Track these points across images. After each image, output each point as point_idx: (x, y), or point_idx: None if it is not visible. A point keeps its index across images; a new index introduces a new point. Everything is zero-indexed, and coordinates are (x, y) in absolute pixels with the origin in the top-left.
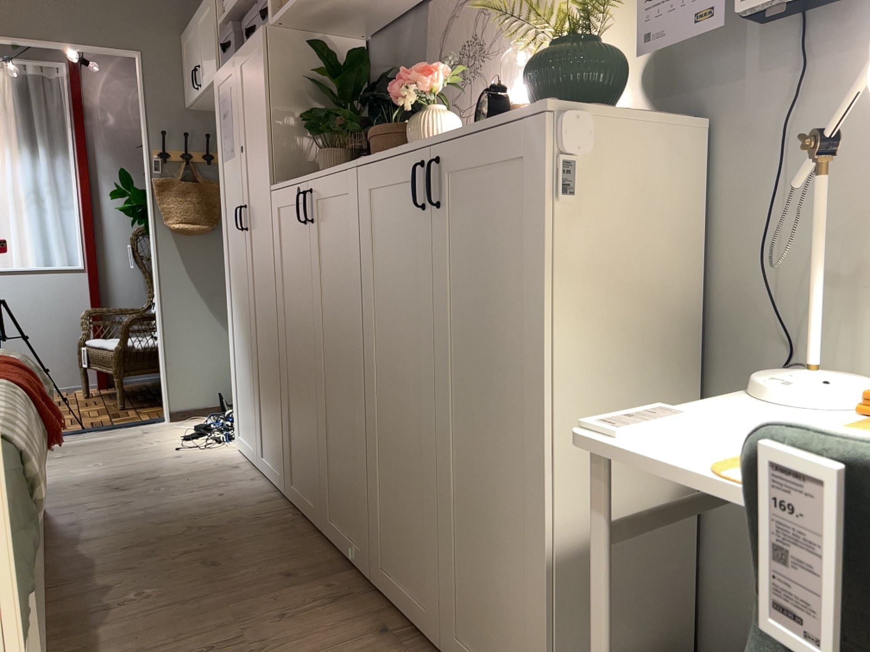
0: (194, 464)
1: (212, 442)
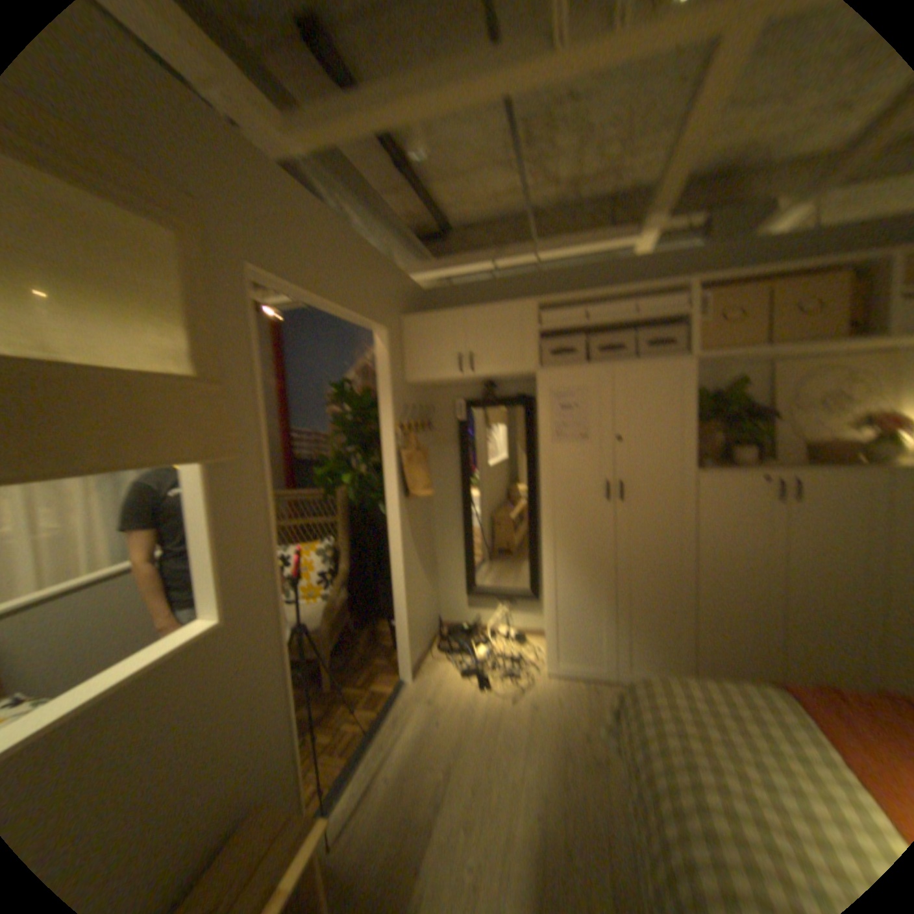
0: (566, 706)
1: (509, 681)
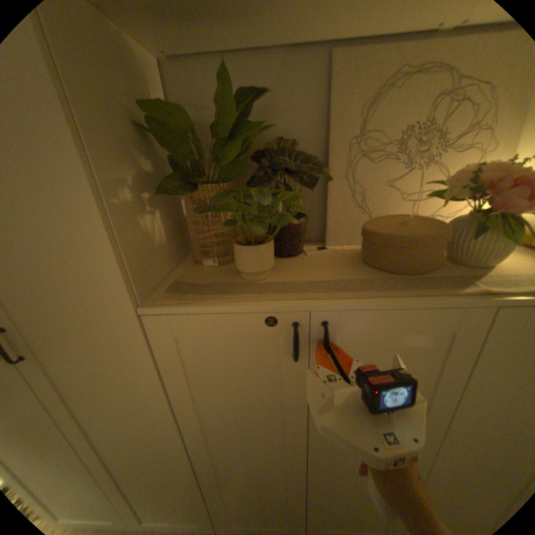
0: None
1: None
